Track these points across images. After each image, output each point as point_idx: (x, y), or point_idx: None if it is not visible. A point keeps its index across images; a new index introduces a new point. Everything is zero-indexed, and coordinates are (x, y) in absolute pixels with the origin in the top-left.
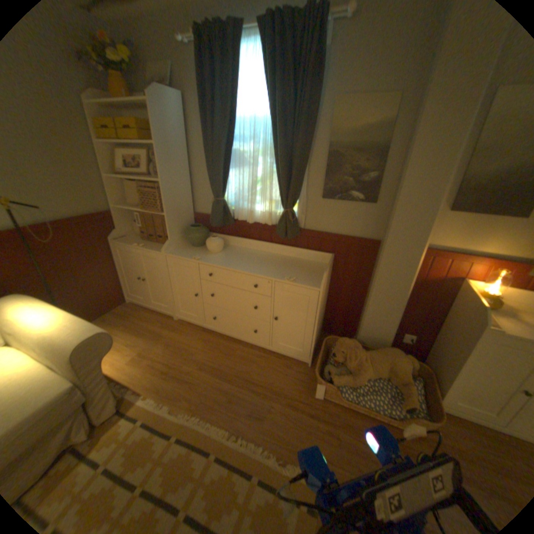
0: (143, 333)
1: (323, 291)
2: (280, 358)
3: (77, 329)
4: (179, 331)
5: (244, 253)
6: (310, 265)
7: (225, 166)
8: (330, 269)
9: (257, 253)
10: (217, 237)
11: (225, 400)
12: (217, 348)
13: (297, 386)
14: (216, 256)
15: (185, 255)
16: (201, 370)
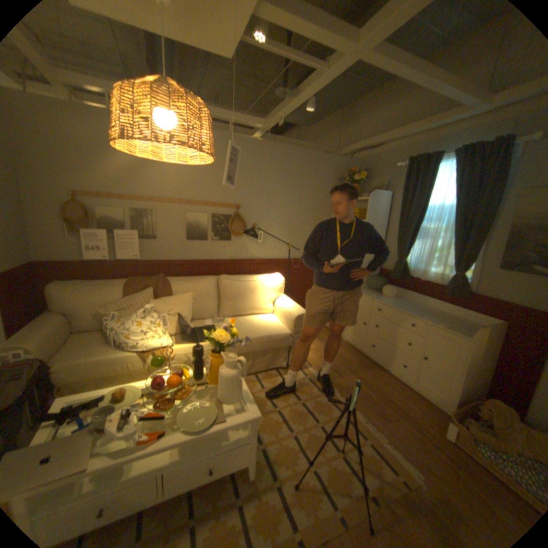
0: (321, 340)
1: (480, 347)
2: (423, 400)
3: (299, 309)
4: (344, 348)
5: (412, 303)
6: (476, 326)
7: (411, 237)
8: (501, 335)
9: (424, 306)
10: (392, 286)
11: (364, 398)
12: (369, 369)
13: (432, 424)
14: (387, 299)
15: (364, 293)
16: (352, 375)
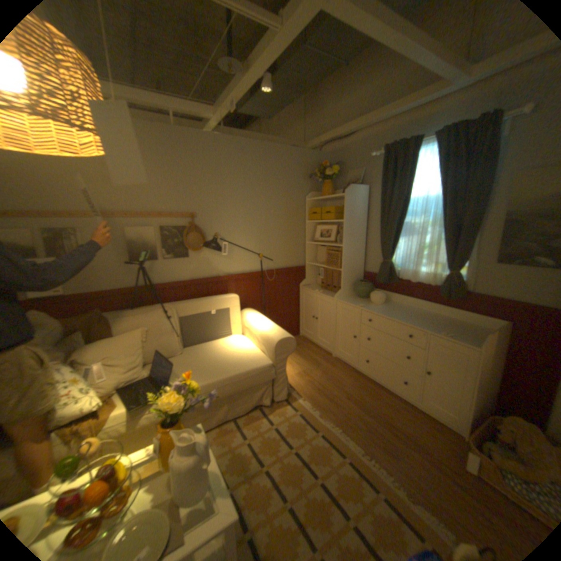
0: (308, 359)
1: (489, 356)
2: (430, 421)
3: (280, 332)
4: (335, 366)
5: (404, 309)
6: (478, 330)
7: (396, 235)
8: (507, 338)
9: (417, 311)
10: (380, 292)
11: (366, 429)
12: (366, 389)
13: (446, 452)
14: (377, 307)
15: (351, 302)
16: (349, 400)
